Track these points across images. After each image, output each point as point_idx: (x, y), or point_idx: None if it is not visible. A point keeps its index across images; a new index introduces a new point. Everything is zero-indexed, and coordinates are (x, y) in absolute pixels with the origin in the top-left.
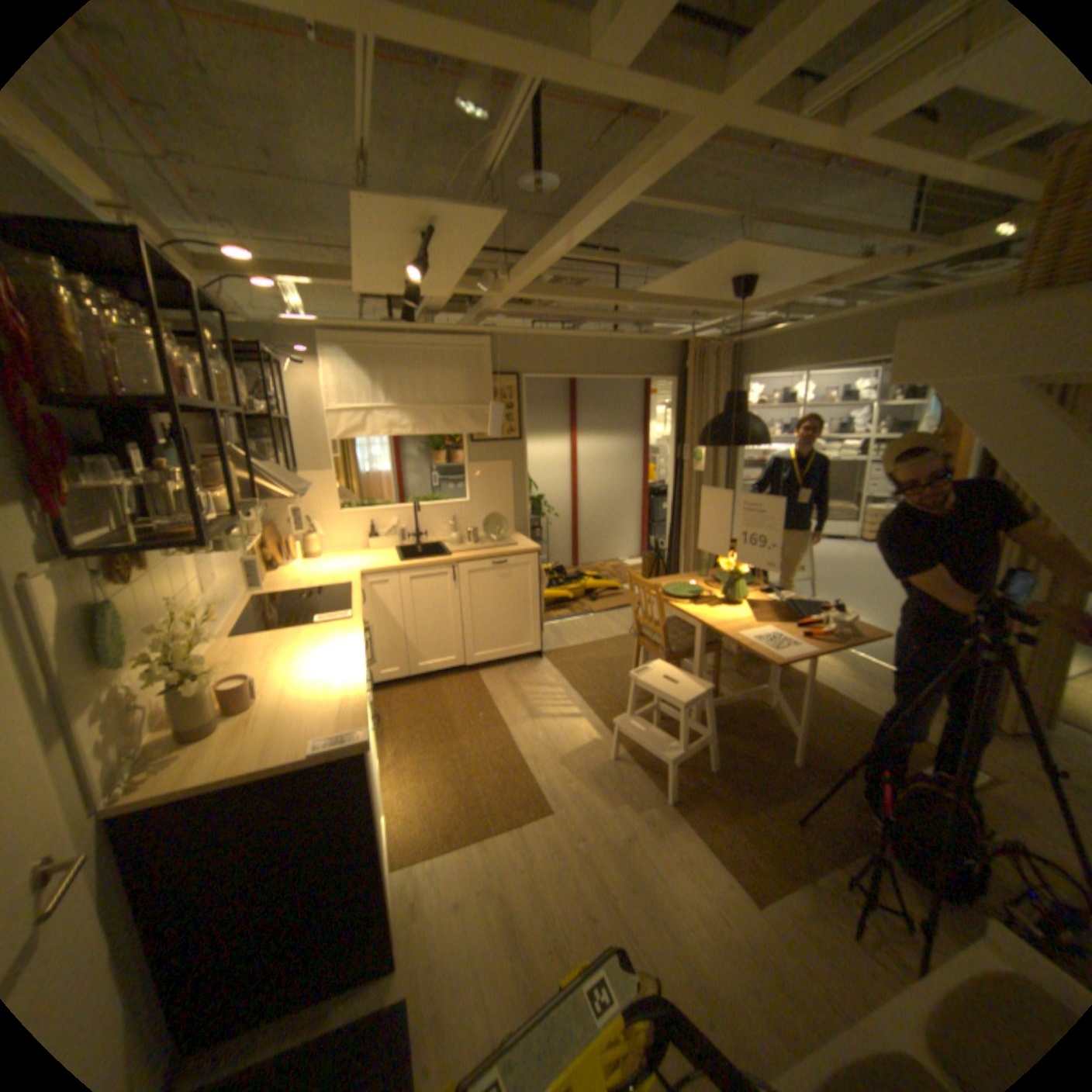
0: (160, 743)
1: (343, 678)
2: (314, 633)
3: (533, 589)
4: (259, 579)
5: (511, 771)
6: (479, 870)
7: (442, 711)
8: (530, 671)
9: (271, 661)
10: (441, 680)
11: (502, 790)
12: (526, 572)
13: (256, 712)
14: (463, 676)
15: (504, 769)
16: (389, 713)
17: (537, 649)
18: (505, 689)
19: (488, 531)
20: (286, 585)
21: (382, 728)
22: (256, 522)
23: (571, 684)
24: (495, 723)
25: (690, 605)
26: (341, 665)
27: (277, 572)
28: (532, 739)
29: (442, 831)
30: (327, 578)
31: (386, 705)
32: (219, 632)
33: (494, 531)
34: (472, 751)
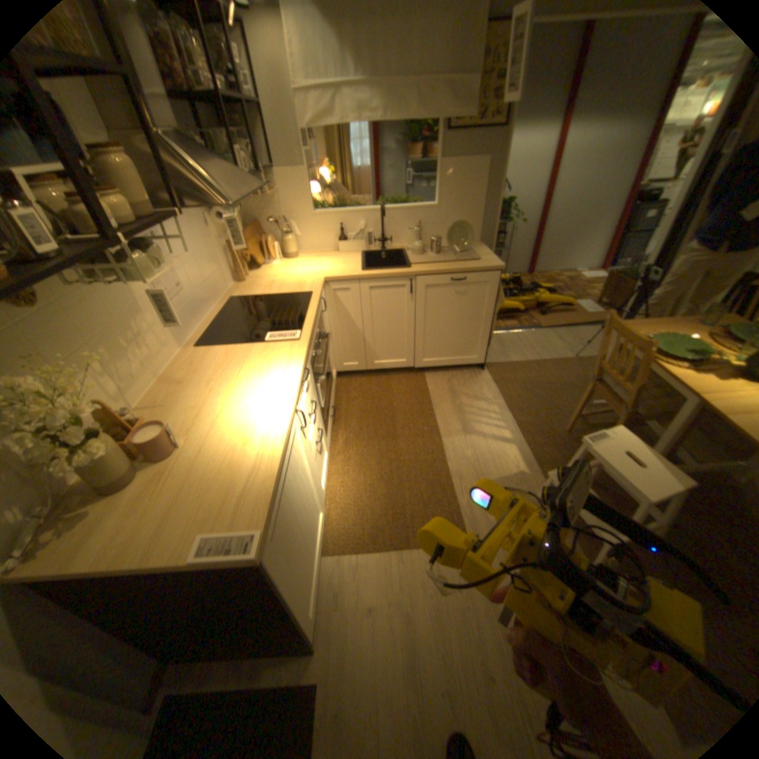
0: (84, 485)
1: (264, 431)
2: (260, 356)
3: (487, 306)
4: (242, 278)
5: (437, 485)
6: (394, 581)
7: (388, 408)
8: (470, 382)
9: (214, 387)
10: (392, 376)
11: (426, 503)
12: (483, 287)
13: (174, 462)
14: (410, 376)
15: (431, 482)
16: (347, 400)
17: (480, 360)
18: (445, 397)
19: (451, 239)
20: (260, 288)
21: (339, 413)
22: (242, 220)
23: (507, 404)
24: (430, 431)
25: (689, 371)
26: (268, 409)
27: (257, 272)
28: (461, 456)
29: (369, 531)
30: (294, 284)
31: (345, 392)
32: (192, 337)
33: (458, 239)
34: (406, 455)
